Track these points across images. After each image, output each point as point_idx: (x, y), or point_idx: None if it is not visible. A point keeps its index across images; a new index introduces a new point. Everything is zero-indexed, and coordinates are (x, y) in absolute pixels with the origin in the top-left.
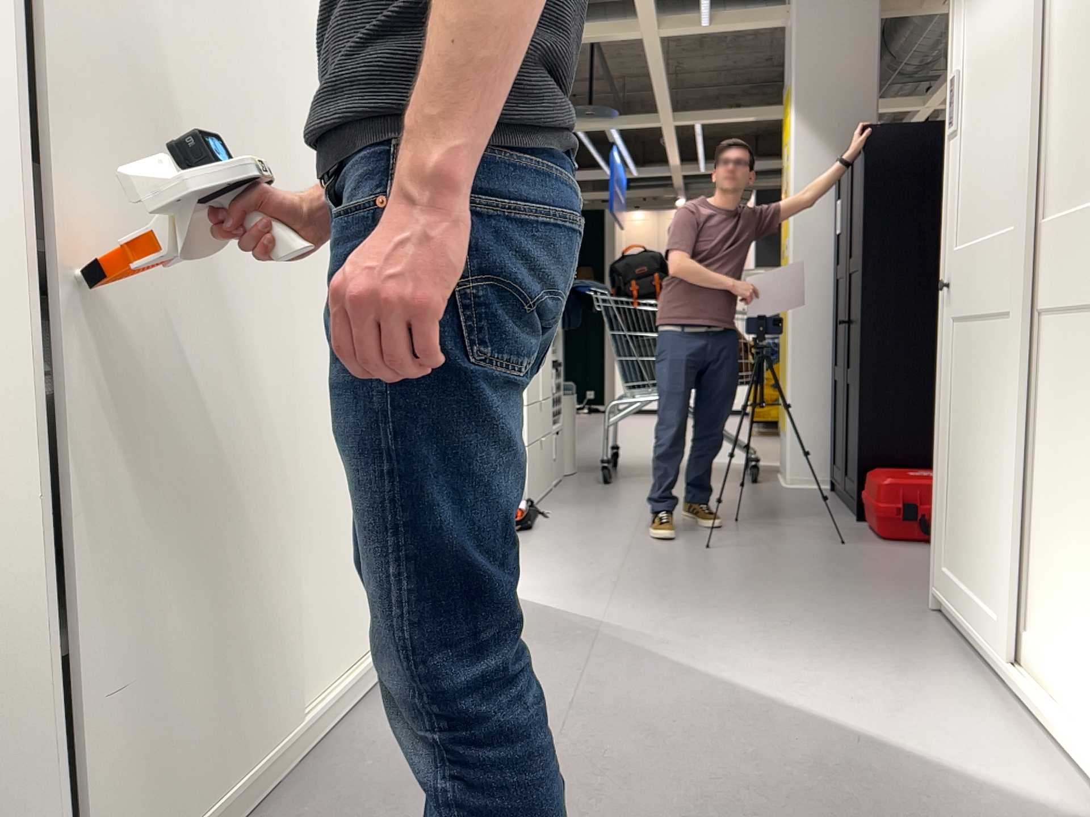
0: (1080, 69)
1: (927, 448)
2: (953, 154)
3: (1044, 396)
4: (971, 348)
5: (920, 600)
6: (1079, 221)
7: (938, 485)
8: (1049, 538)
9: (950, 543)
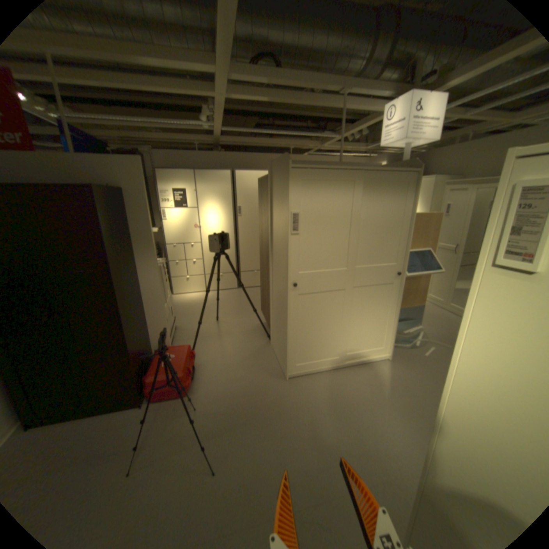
0: (374, 236)
1: (143, 352)
2: (298, 240)
3: (356, 304)
4: (318, 301)
5: (278, 383)
6: (374, 268)
7: (294, 344)
8: (359, 331)
9: (305, 355)
